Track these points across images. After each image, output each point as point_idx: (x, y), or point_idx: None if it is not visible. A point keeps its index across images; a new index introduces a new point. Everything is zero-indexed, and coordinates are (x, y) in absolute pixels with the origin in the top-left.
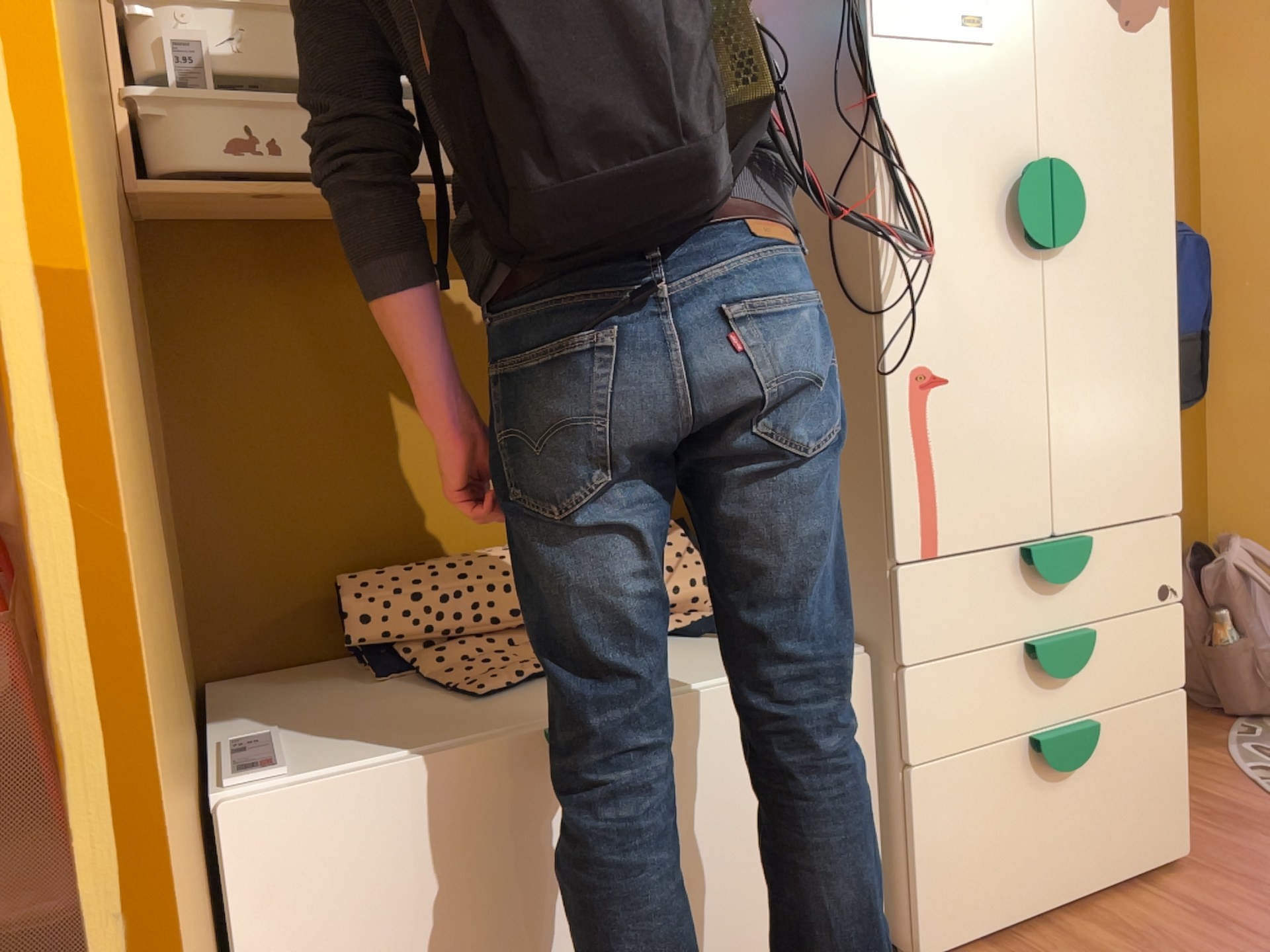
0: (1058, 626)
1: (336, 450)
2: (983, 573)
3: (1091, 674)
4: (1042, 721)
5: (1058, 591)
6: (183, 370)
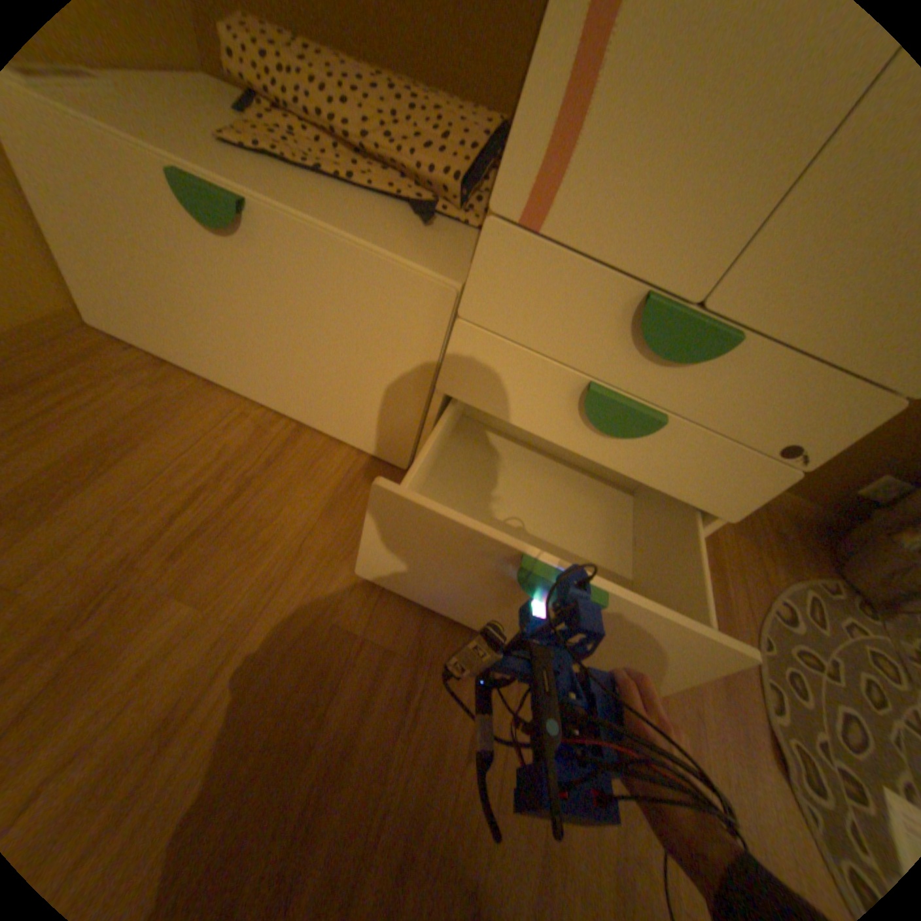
0: (634, 388)
1: None
2: (583, 282)
3: (641, 447)
4: (567, 440)
5: (657, 359)
6: None
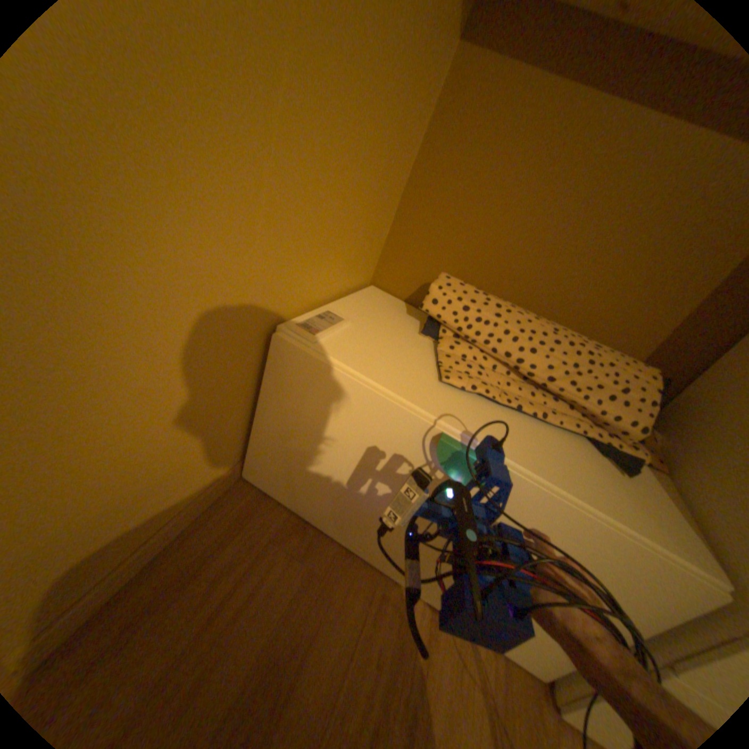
0: None
1: (495, 204)
2: None
3: None
4: None
5: None
6: (450, 109)
